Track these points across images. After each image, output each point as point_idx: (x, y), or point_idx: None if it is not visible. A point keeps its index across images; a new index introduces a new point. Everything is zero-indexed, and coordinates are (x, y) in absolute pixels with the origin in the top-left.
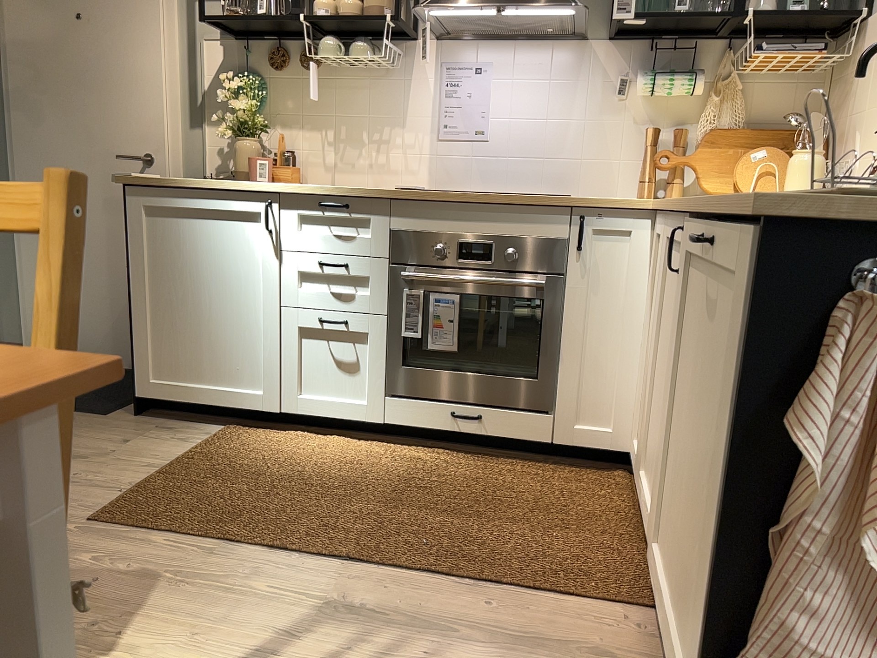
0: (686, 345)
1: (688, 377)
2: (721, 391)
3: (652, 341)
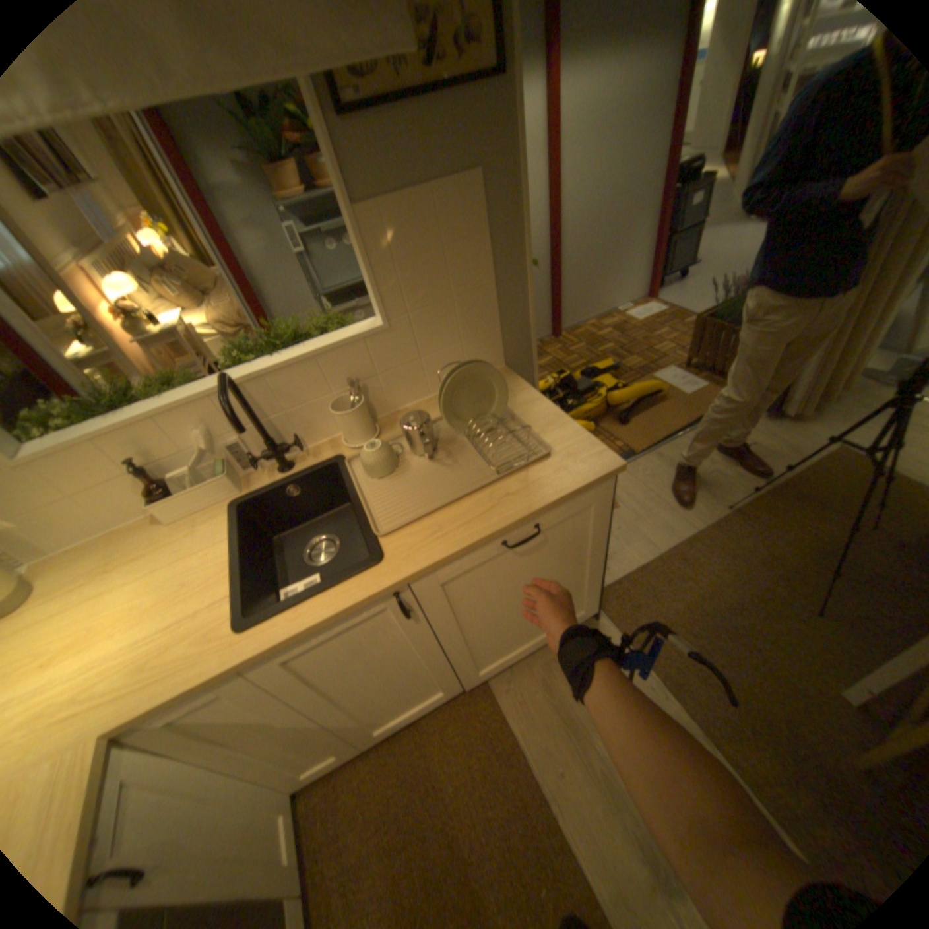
0: (468, 603)
1: (491, 599)
2: (568, 548)
3: (309, 711)
